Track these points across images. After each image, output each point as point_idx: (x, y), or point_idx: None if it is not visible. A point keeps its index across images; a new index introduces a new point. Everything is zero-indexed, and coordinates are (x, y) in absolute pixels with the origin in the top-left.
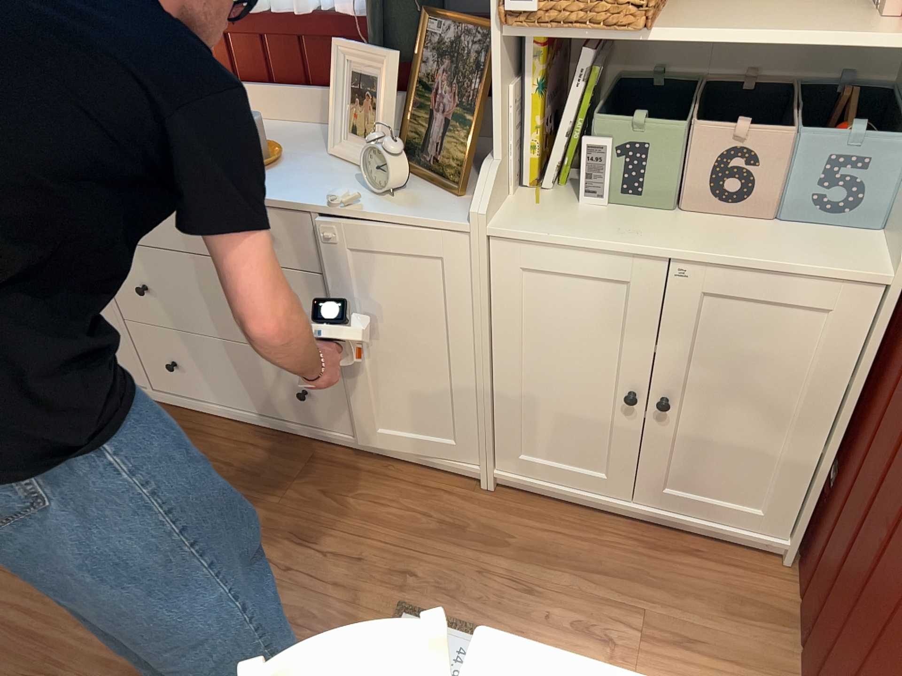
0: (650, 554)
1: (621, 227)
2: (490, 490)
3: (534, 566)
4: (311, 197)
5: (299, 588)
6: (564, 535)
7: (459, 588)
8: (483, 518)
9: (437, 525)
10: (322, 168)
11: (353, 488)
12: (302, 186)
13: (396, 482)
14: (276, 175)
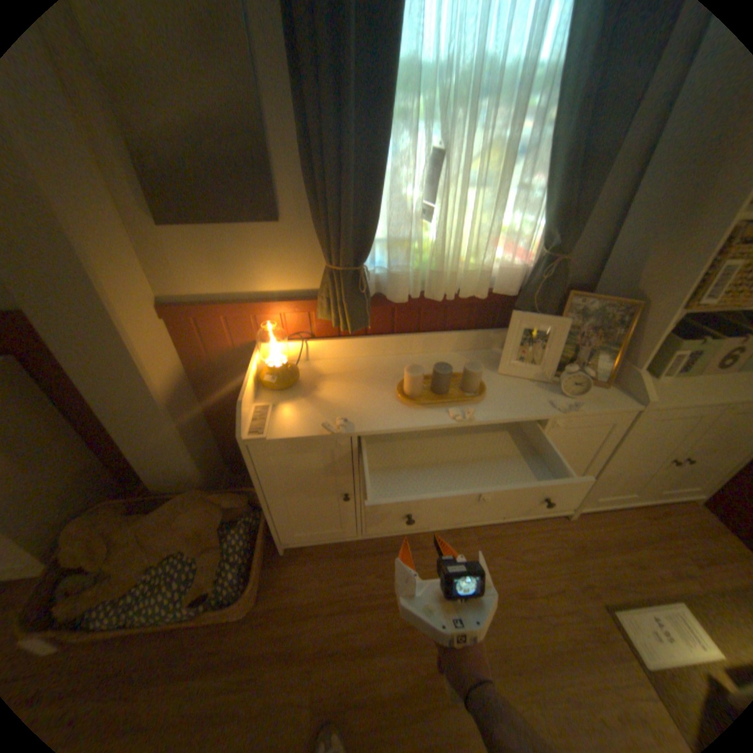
0: (661, 526)
1: (695, 390)
2: (574, 521)
3: (632, 555)
4: (538, 408)
5: (558, 631)
6: (624, 532)
7: (619, 586)
8: (587, 539)
9: (574, 553)
10: (504, 383)
11: (518, 551)
12: (517, 400)
13: (532, 537)
14: (489, 394)
